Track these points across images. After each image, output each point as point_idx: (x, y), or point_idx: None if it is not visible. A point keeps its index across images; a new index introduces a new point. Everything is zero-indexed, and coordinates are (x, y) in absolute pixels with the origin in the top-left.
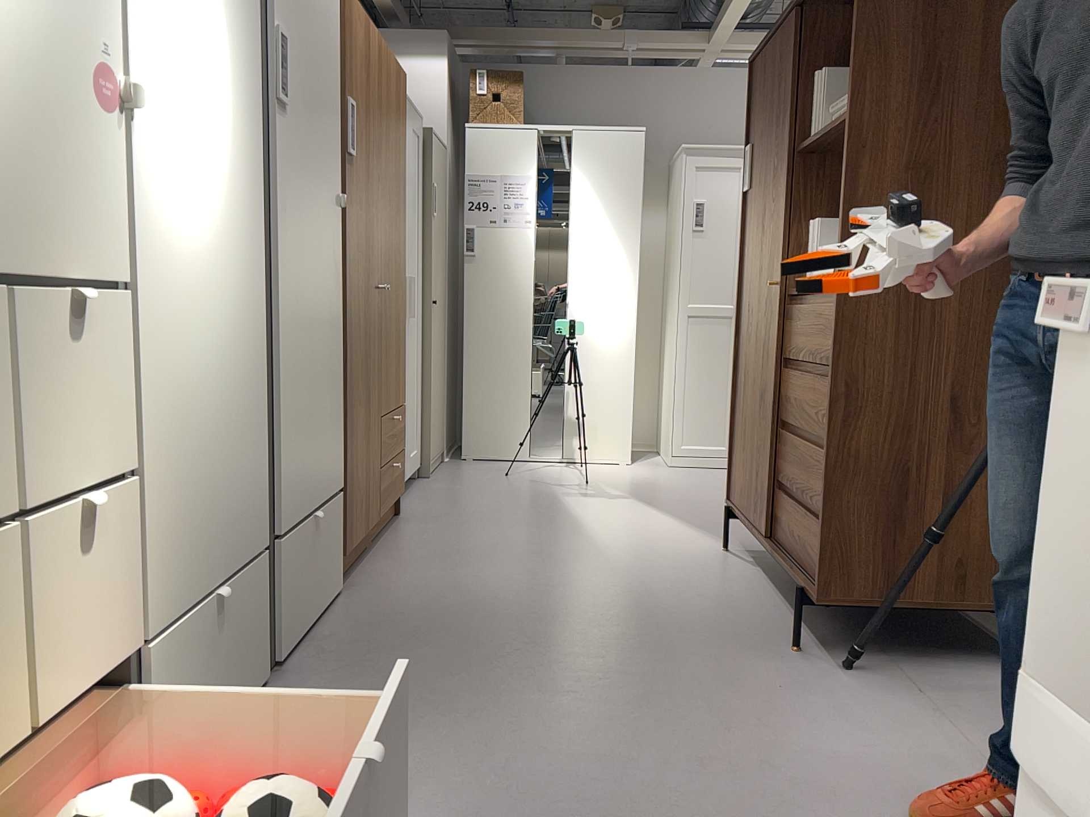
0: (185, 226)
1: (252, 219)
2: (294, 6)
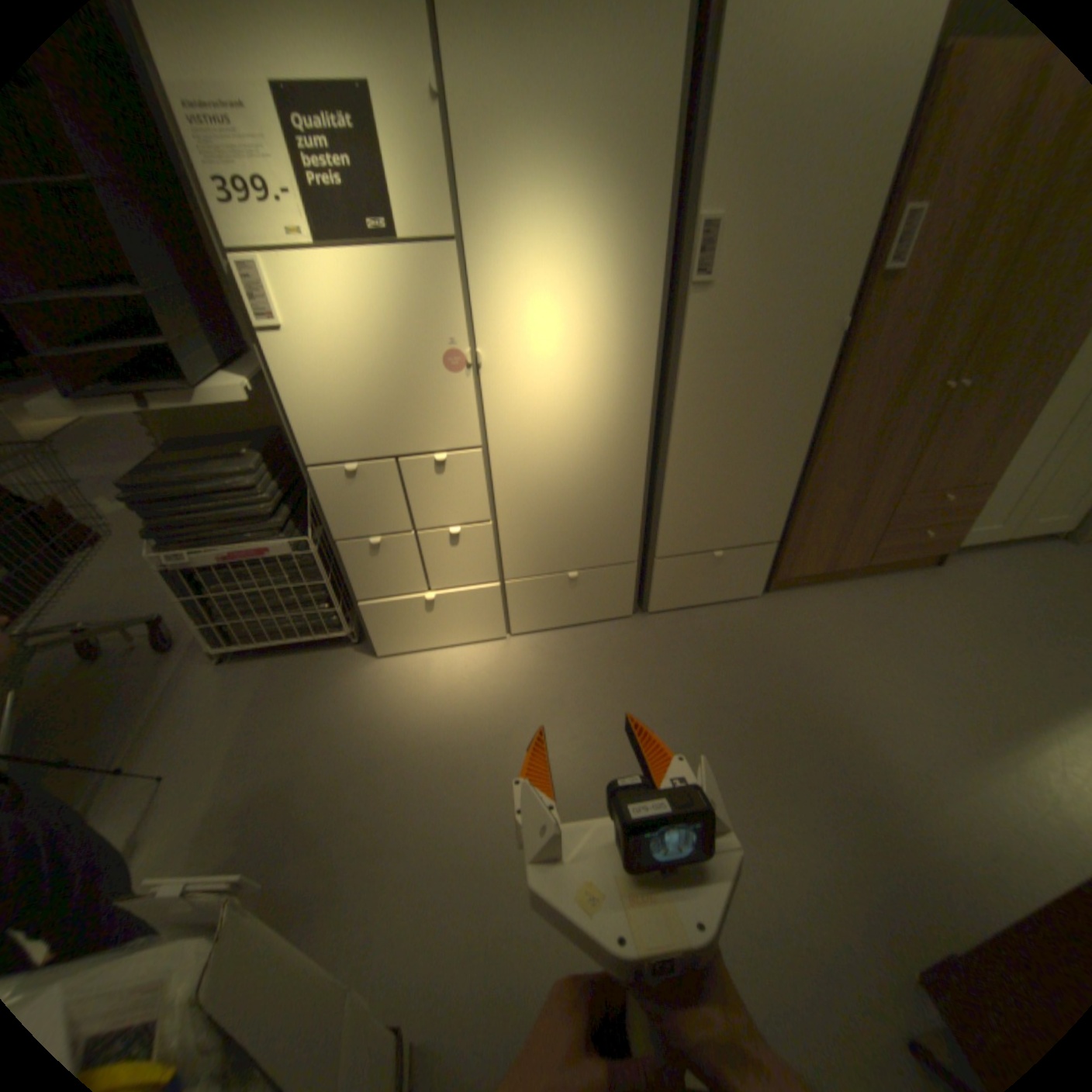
0: (546, 409)
1: (640, 384)
2: (759, 170)
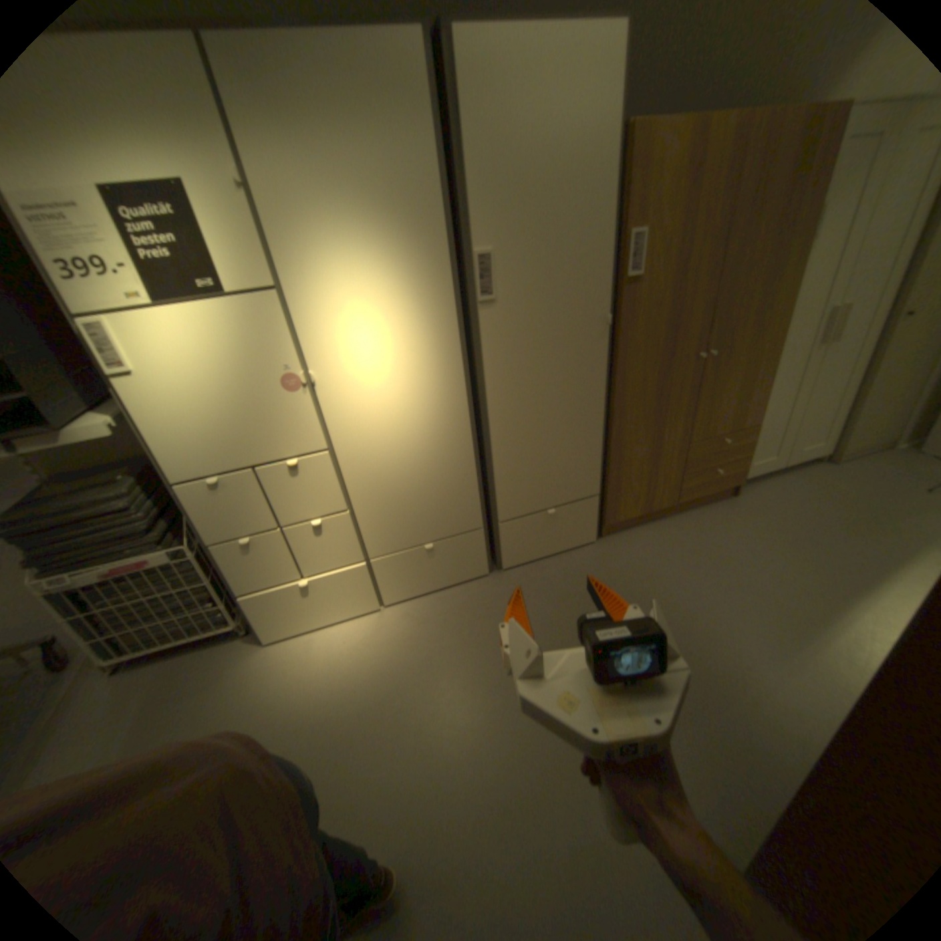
0: (377, 412)
1: (453, 383)
2: (512, 216)
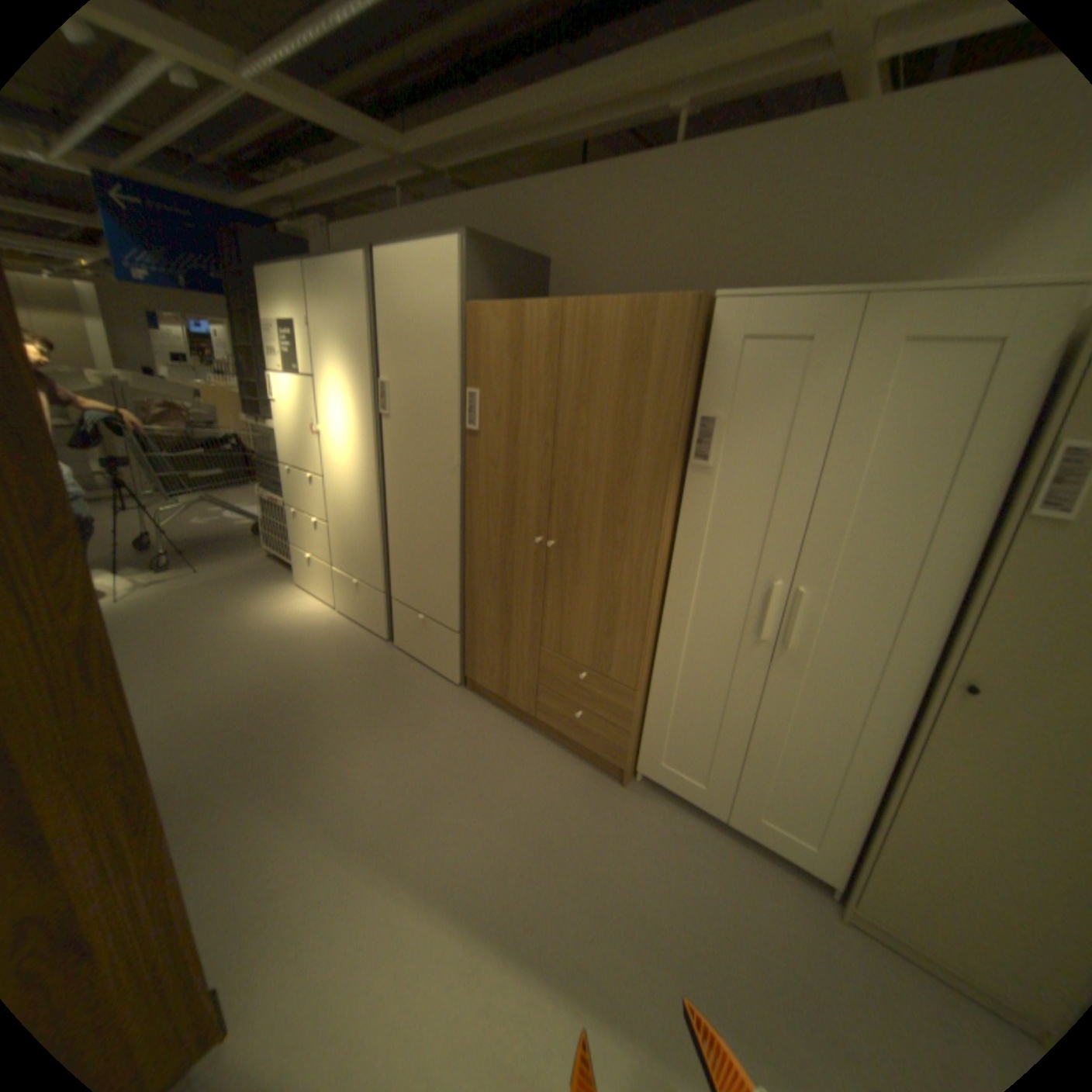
0: (341, 466)
1: (371, 466)
2: (398, 362)
